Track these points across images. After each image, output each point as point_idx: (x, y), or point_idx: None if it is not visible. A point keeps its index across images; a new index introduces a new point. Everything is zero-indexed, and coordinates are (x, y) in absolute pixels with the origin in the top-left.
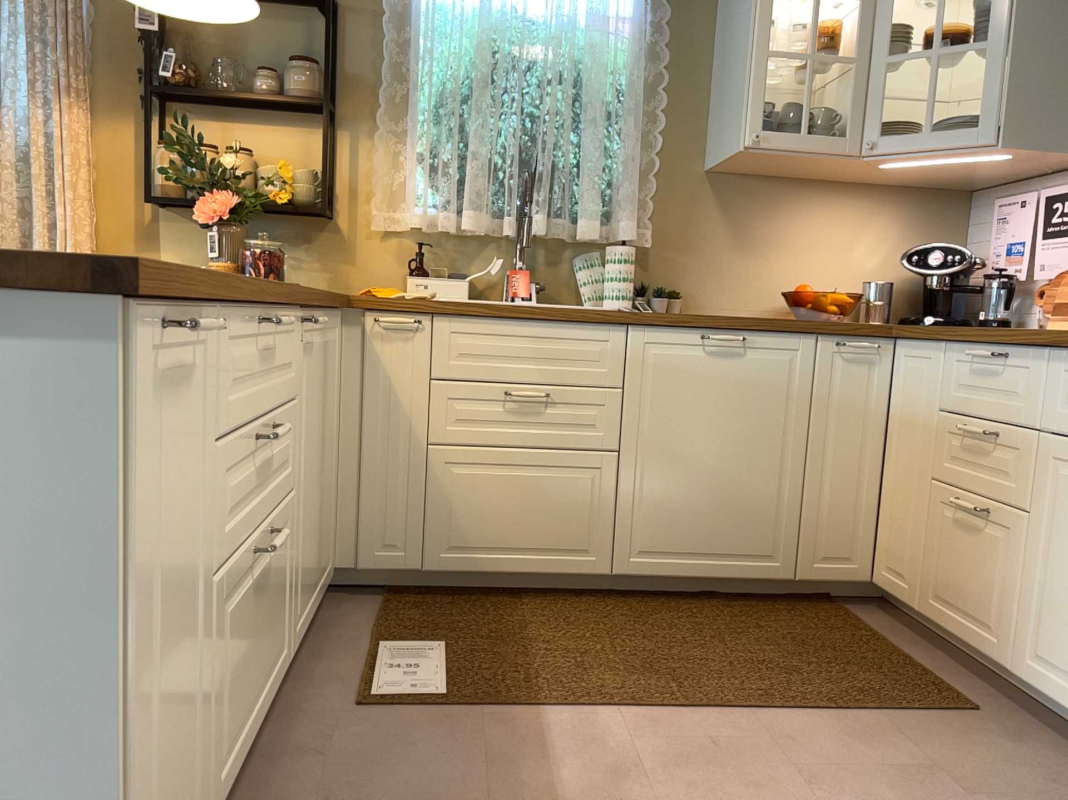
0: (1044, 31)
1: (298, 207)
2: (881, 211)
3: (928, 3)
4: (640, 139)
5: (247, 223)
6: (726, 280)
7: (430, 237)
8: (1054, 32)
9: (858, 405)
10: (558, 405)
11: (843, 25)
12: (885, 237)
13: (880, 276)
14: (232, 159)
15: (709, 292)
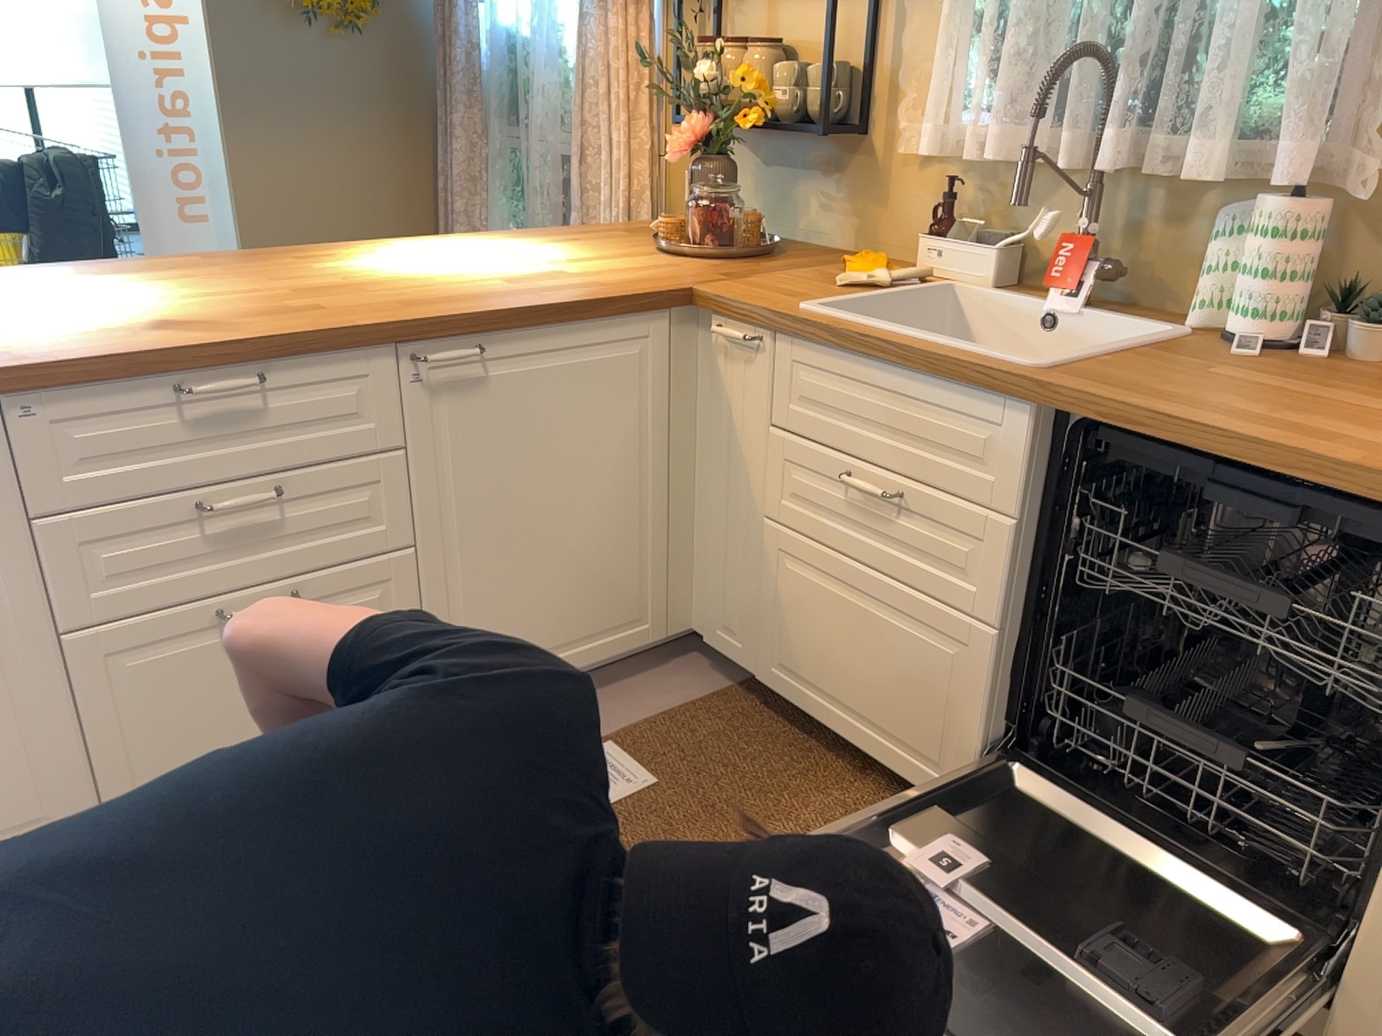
0: None
1: (814, 123)
2: None
3: None
4: None
5: (780, 144)
6: None
7: (978, 168)
8: None
9: None
10: (917, 516)
11: None
12: None
13: None
14: (704, 68)
15: None
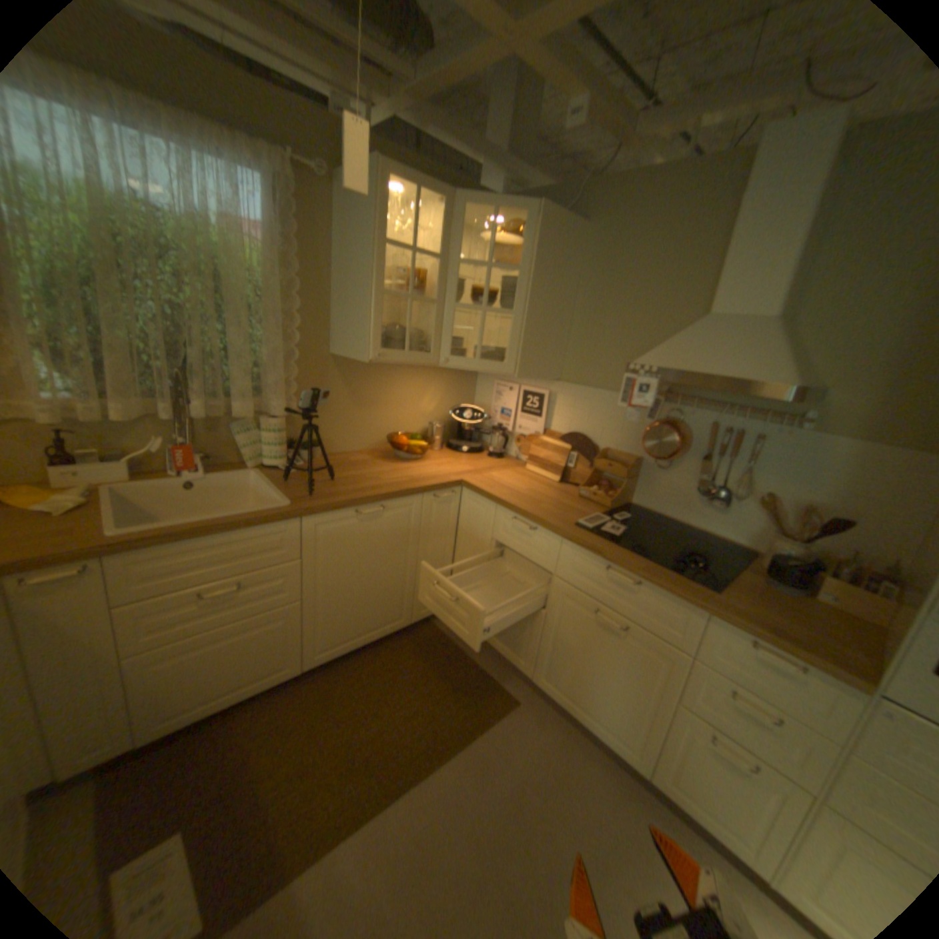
0: (538, 312)
1: None
2: (434, 379)
3: (462, 251)
4: (277, 332)
5: None
6: (347, 430)
7: (66, 423)
8: (542, 313)
9: (442, 527)
10: (248, 589)
11: (421, 267)
12: (436, 395)
13: (434, 417)
14: None
15: (336, 439)
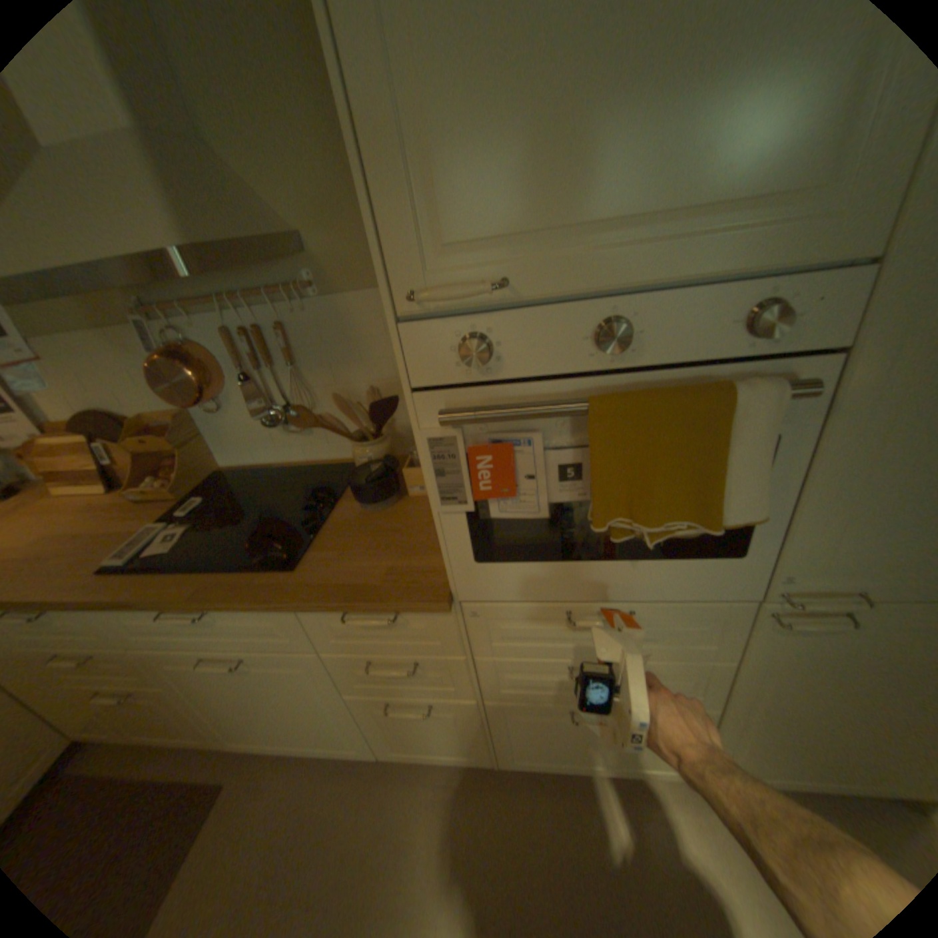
0: None
1: None
2: None
3: None
4: None
5: None
6: None
7: None
8: None
9: None
10: None
11: None
12: None
13: None
14: None
15: None
